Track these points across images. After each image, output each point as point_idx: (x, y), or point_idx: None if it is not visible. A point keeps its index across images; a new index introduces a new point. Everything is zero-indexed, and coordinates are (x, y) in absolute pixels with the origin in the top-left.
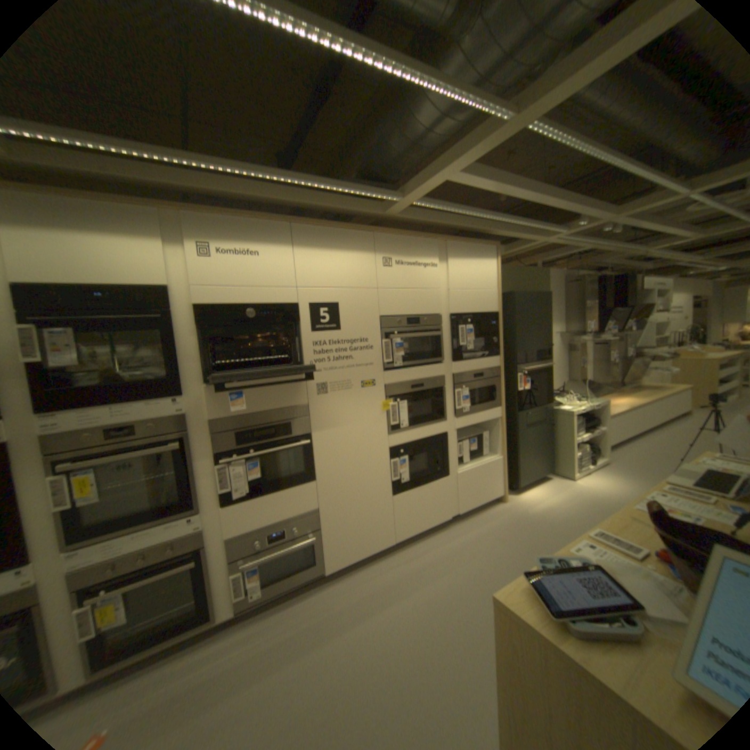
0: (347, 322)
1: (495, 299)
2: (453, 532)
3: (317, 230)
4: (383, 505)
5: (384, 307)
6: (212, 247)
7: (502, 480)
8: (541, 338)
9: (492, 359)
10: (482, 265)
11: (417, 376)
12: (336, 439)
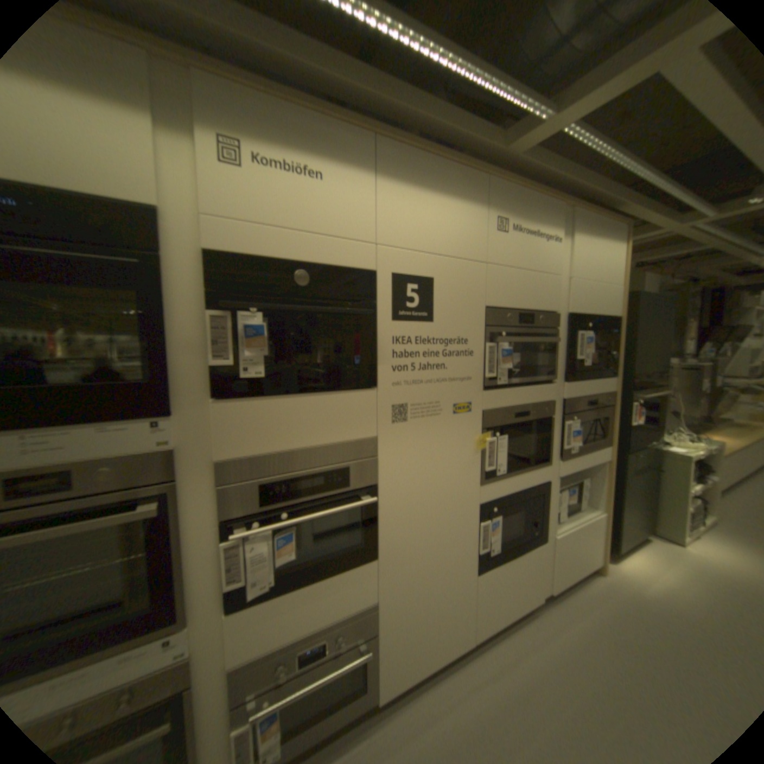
0: (442, 310)
1: (620, 298)
2: (547, 623)
3: (414, 154)
4: (465, 590)
5: (493, 292)
6: (245, 147)
7: (603, 546)
8: (661, 357)
9: (609, 380)
10: (611, 248)
11: (524, 400)
12: (412, 492)
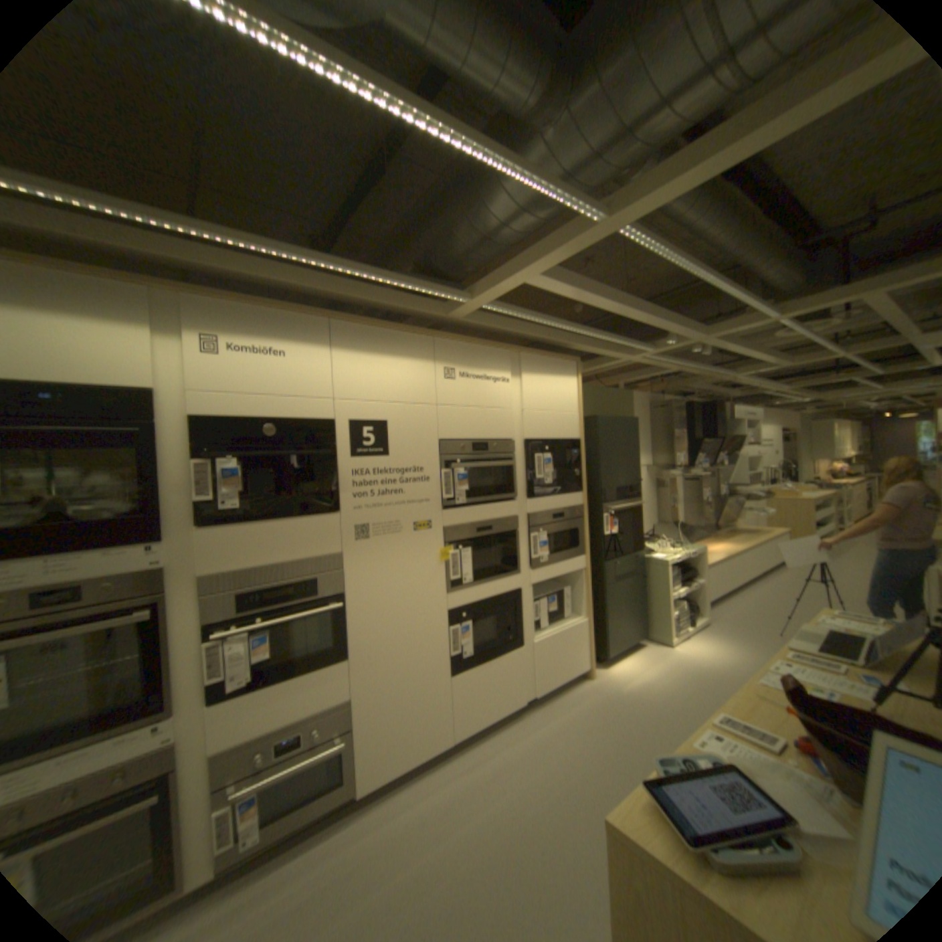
0: (397, 446)
1: (576, 424)
2: (529, 723)
3: (363, 330)
4: (439, 690)
5: (445, 428)
6: (222, 342)
7: (587, 650)
8: (628, 471)
9: (573, 495)
10: (560, 383)
11: (484, 516)
12: (378, 600)
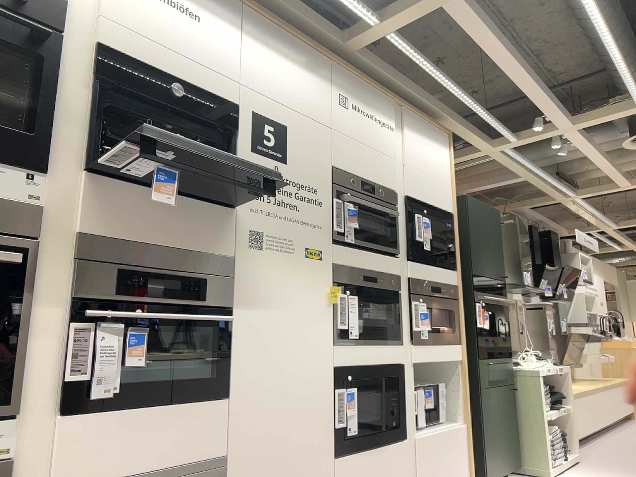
0: (295, 156)
1: (449, 196)
2: None
3: (271, 28)
4: (322, 472)
5: (338, 155)
6: None
7: (467, 464)
8: (494, 264)
9: (449, 272)
10: (435, 150)
11: (371, 265)
12: (266, 329)
